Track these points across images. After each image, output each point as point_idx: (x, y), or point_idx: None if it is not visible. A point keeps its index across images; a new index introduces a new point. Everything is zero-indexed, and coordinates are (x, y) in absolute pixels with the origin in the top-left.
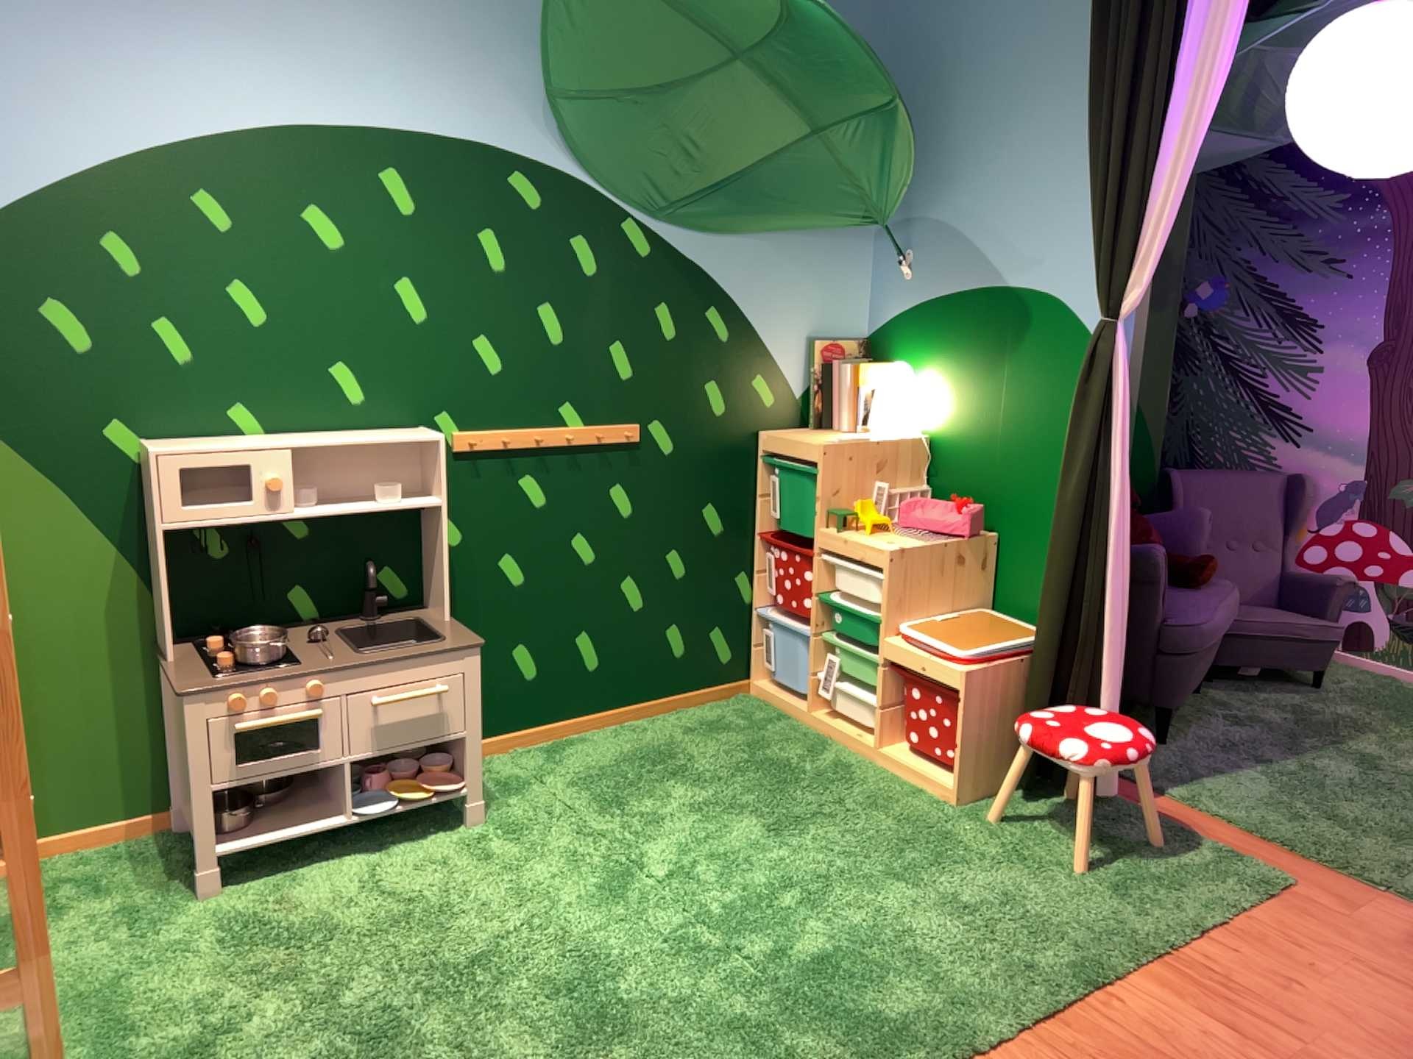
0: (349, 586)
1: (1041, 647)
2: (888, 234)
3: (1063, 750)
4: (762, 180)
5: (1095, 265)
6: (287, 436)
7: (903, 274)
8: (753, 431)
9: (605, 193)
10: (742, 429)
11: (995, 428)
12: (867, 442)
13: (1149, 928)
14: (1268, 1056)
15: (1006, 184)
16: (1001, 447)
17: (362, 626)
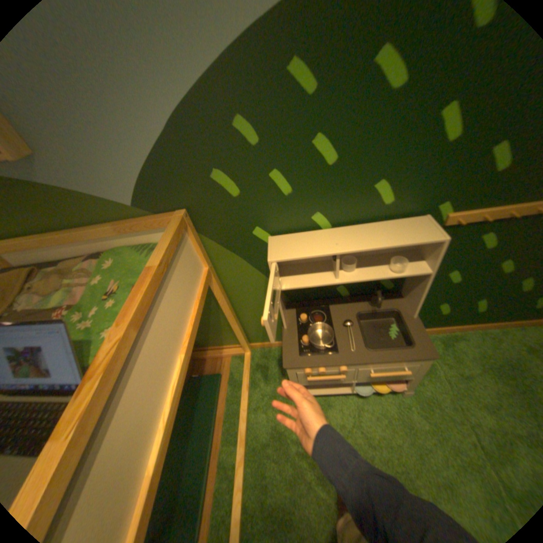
0: (365, 285)
1: None
2: None
3: None
4: None
5: None
6: (342, 232)
7: None
8: None
9: None
10: None
11: None
12: None
13: None
14: None
15: None
16: None
17: (369, 312)
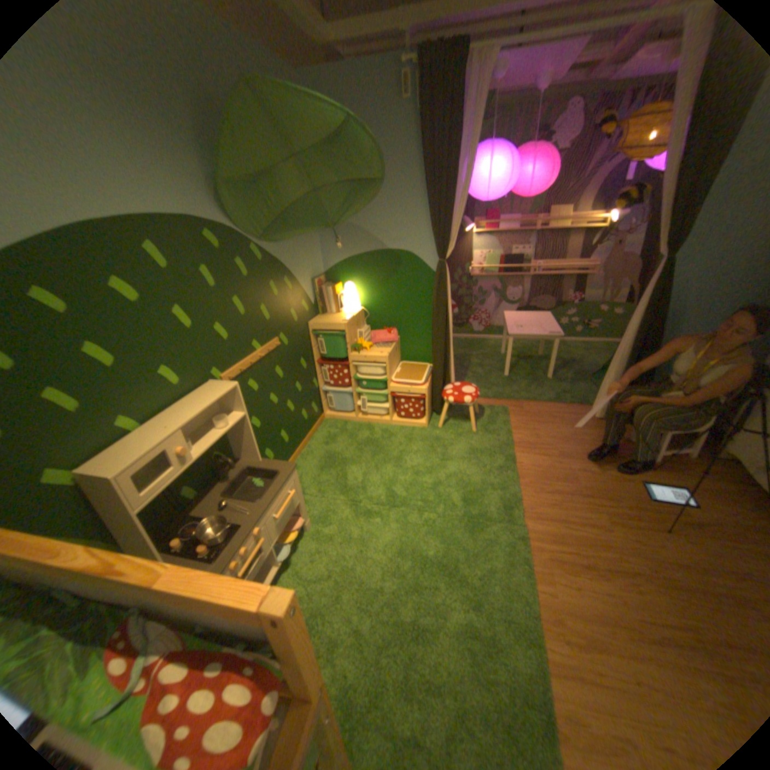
0: (203, 471)
1: (436, 372)
2: (333, 232)
3: (465, 402)
4: (291, 215)
5: (434, 242)
6: (158, 421)
7: (337, 247)
8: (305, 324)
9: (240, 233)
10: (302, 326)
11: (390, 302)
12: (352, 318)
13: (503, 439)
14: (555, 458)
15: (381, 210)
16: (394, 308)
17: (228, 486)
